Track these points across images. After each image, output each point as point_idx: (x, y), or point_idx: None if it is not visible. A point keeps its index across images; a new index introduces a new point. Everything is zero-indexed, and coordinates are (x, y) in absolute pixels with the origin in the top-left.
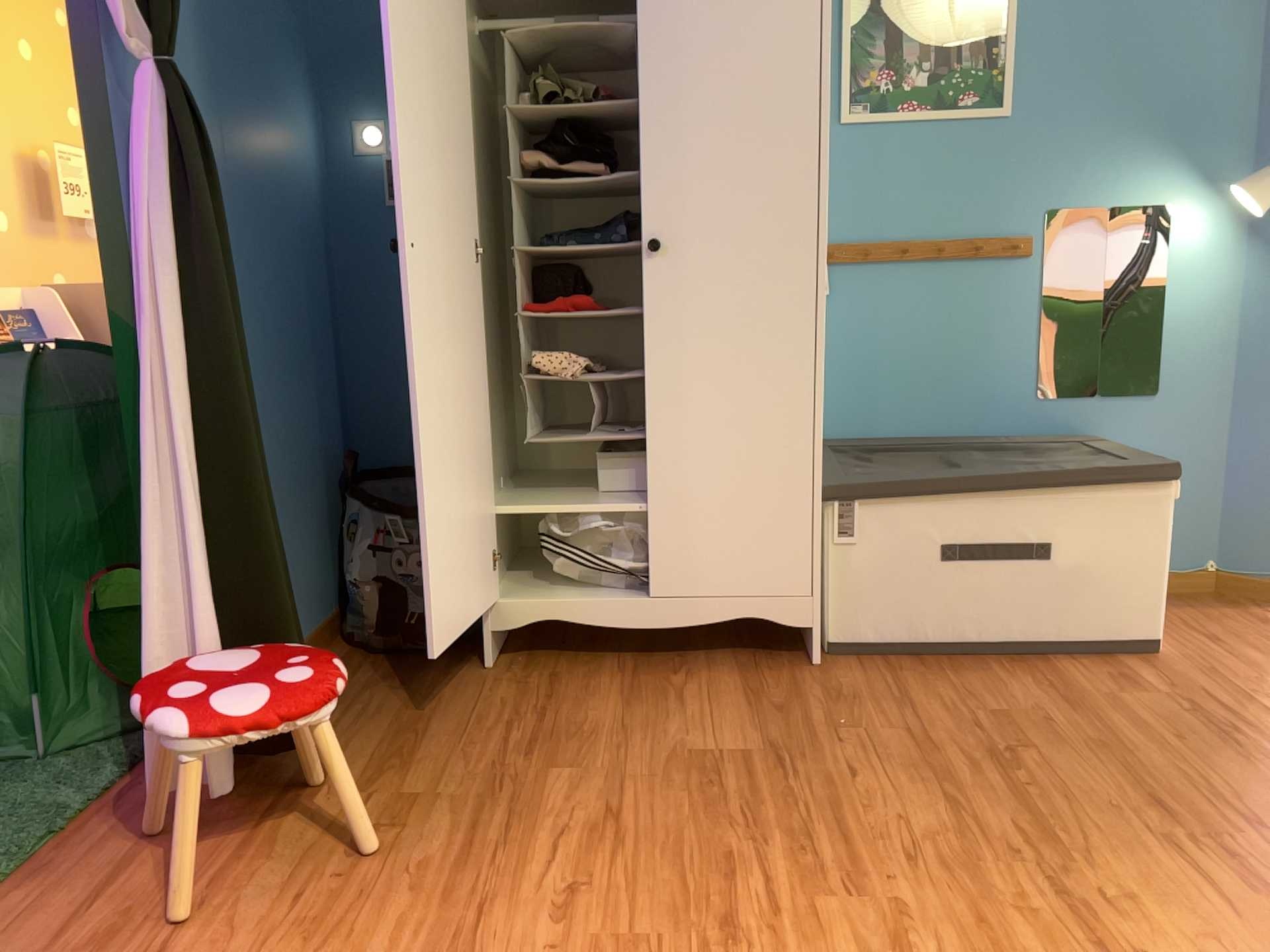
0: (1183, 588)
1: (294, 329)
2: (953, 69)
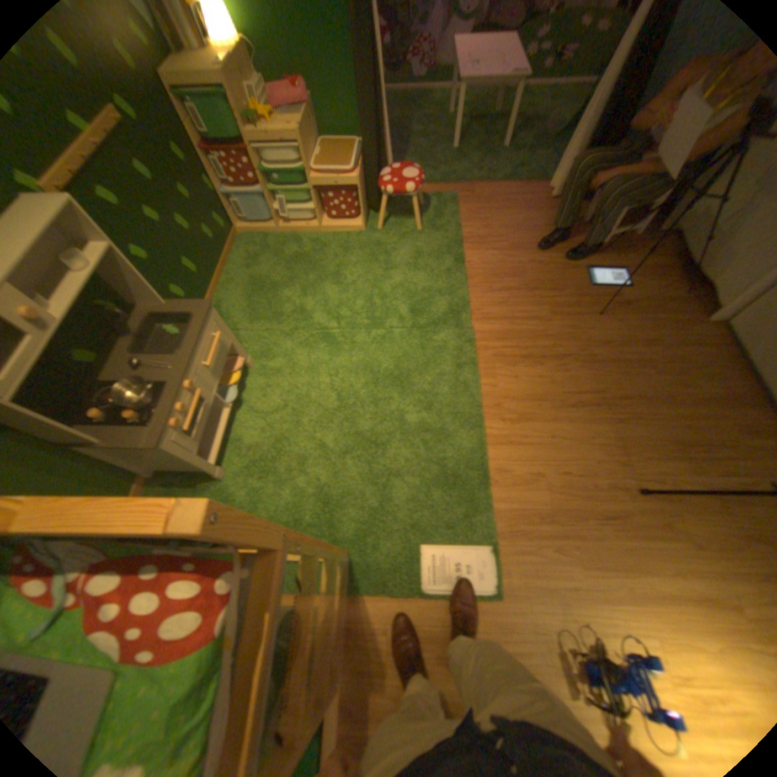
0: None
1: None
2: None
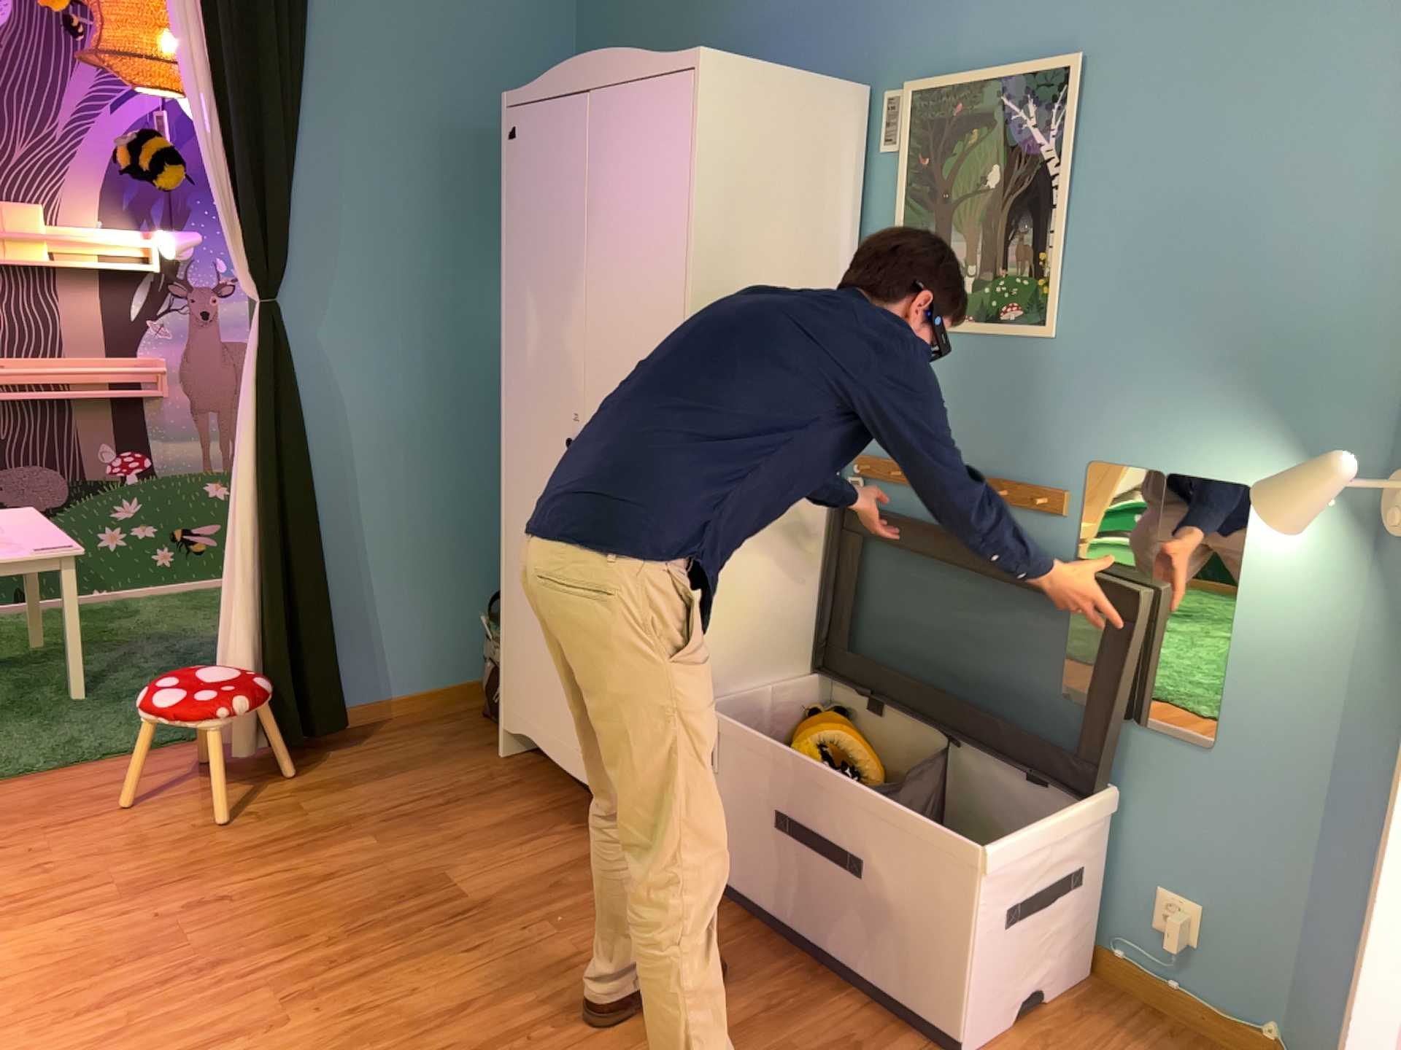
0: (1220, 1036)
1: (477, 456)
2: (997, 275)
